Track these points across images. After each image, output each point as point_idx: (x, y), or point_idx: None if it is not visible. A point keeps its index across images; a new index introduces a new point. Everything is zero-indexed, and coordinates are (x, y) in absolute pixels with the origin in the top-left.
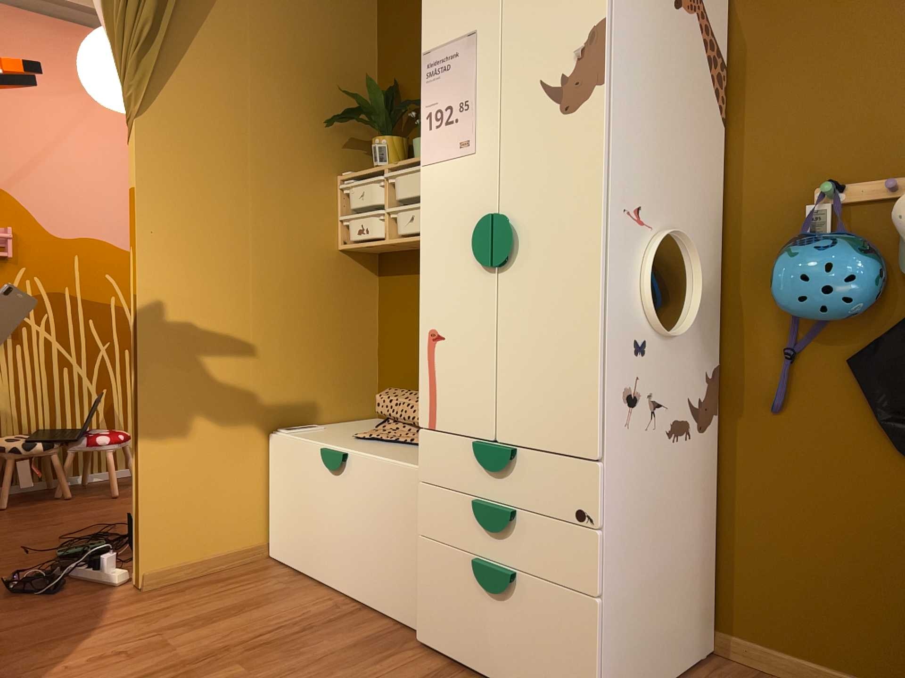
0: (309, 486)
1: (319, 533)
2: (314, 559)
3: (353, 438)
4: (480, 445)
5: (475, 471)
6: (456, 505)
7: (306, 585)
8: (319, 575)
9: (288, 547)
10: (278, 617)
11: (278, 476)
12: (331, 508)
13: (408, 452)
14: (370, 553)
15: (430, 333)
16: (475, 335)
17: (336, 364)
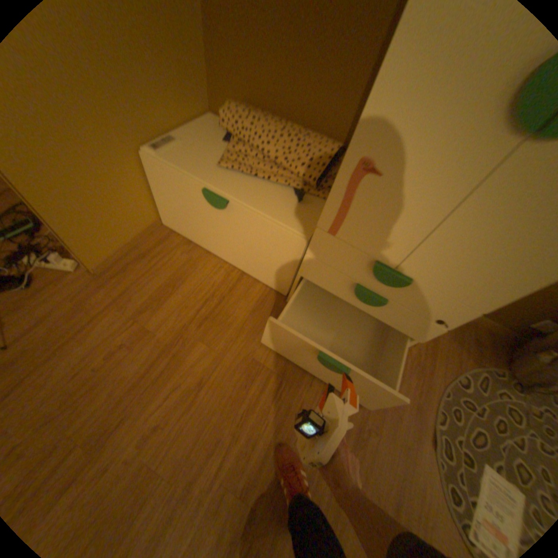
0: (192, 203)
1: (206, 231)
2: (202, 240)
3: (218, 166)
4: (383, 268)
5: (364, 271)
6: (337, 277)
7: (200, 253)
8: (208, 248)
9: (178, 226)
10: (200, 290)
11: (158, 185)
12: (215, 223)
13: (275, 197)
14: (250, 256)
15: (363, 161)
16: (429, 193)
17: (173, 65)
